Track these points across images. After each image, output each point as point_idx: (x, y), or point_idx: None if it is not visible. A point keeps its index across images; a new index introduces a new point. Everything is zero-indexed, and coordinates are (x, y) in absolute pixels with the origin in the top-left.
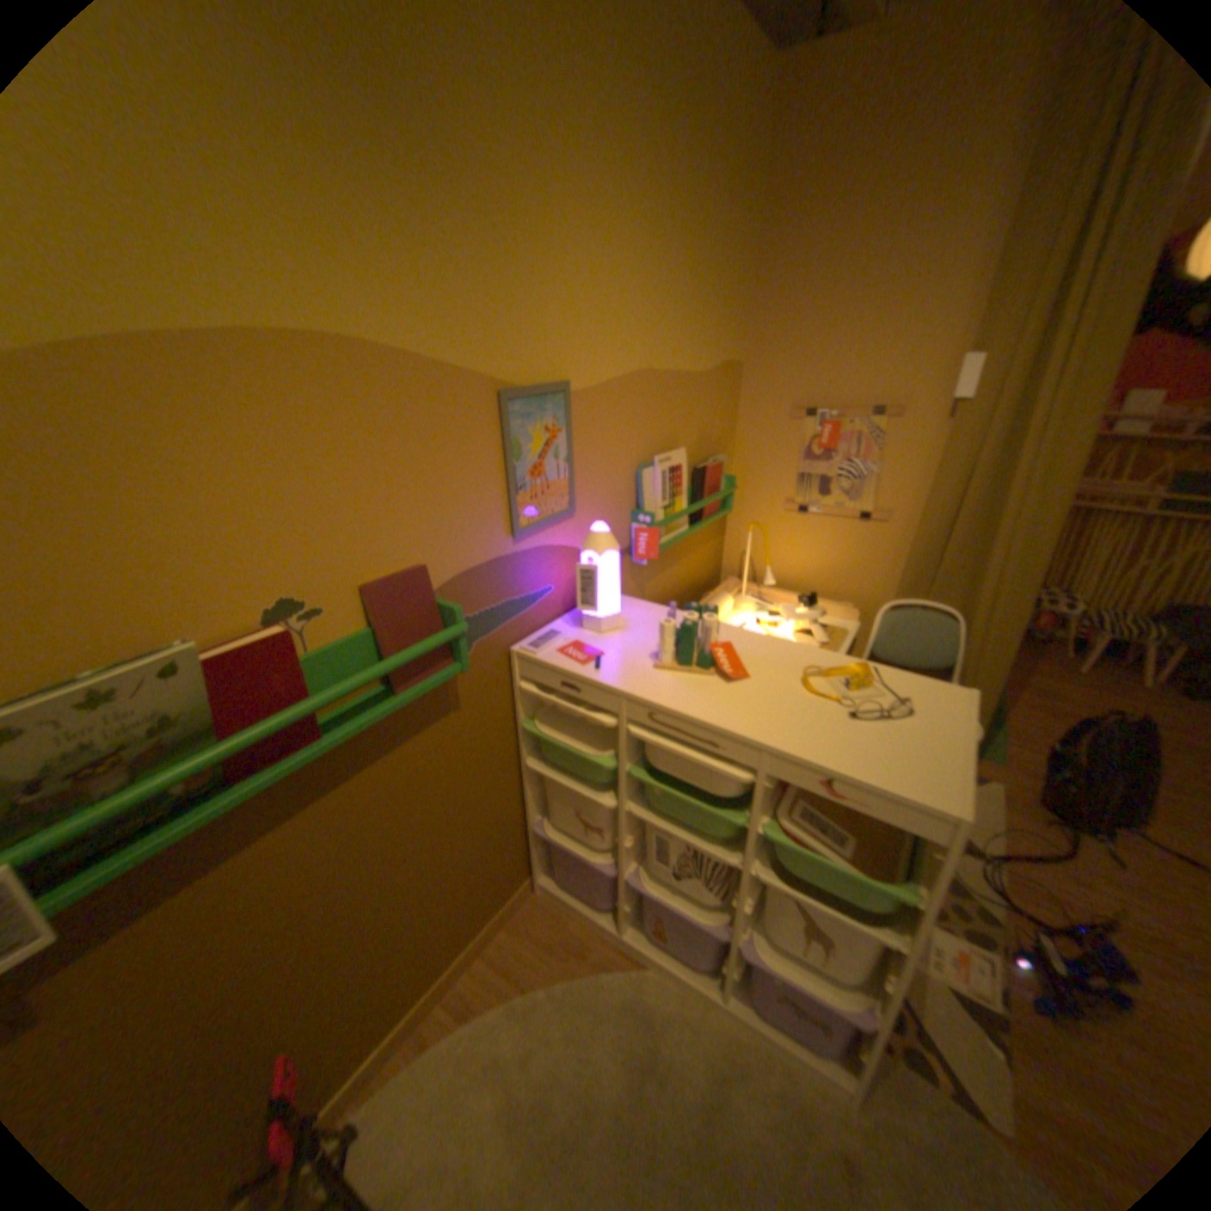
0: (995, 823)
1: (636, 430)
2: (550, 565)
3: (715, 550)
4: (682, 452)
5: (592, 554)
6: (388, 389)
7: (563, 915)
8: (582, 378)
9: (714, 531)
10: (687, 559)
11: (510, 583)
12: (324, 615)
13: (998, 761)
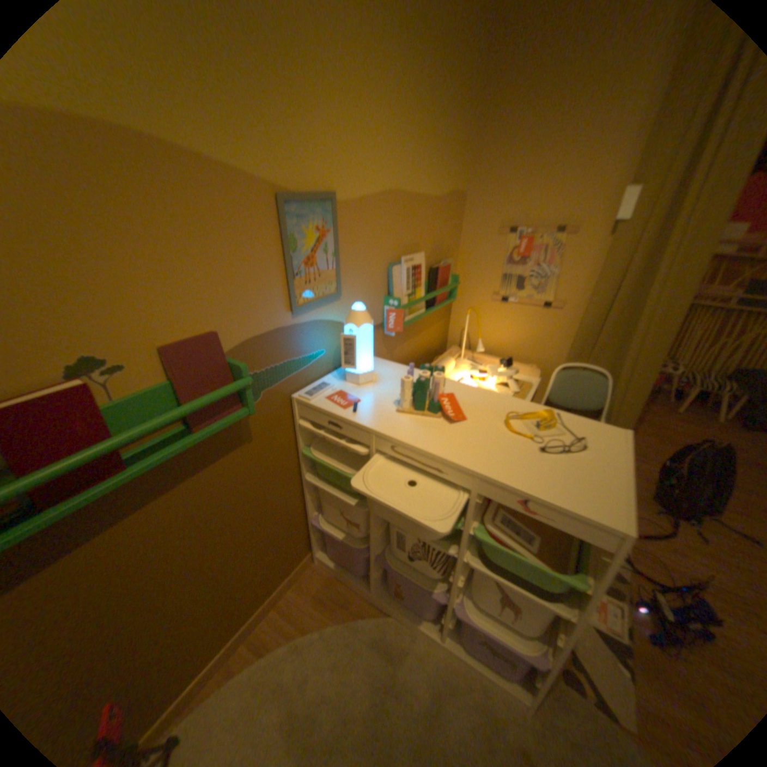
0: None
1: (388, 235)
2: (322, 333)
3: (444, 326)
4: (421, 254)
5: (352, 326)
6: (174, 179)
7: (333, 577)
8: (346, 190)
9: (443, 313)
10: (424, 332)
11: (290, 346)
12: (125, 369)
13: None
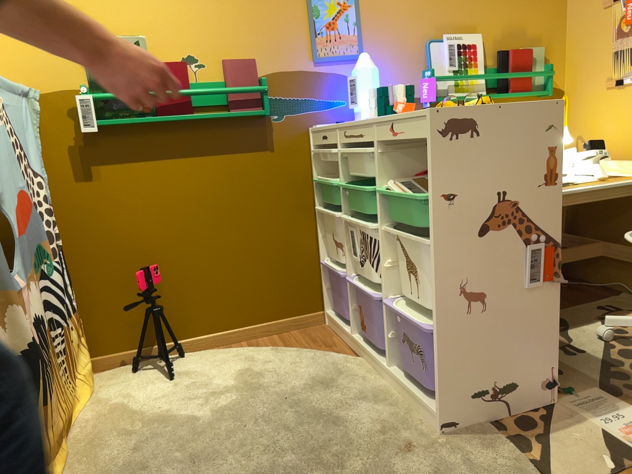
0: None
1: (422, 15)
2: (342, 86)
3: None
4: (476, 36)
5: (356, 70)
6: None
7: (334, 332)
8: None
9: None
10: None
11: (311, 88)
12: (205, 68)
13: None
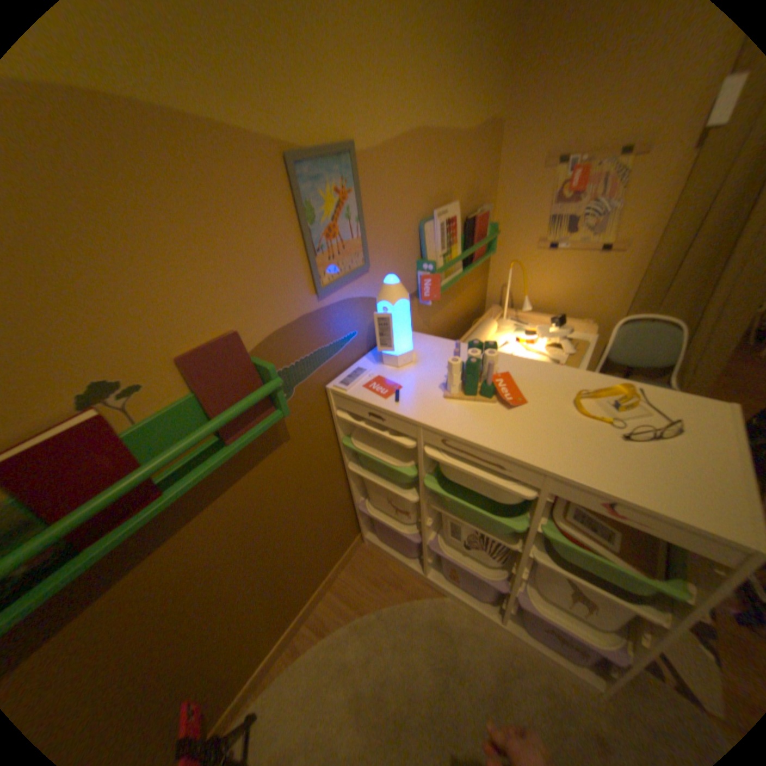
0: None
1: (417, 186)
2: (352, 313)
3: (482, 284)
4: (455, 204)
5: (385, 303)
6: (157, 152)
7: (384, 557)
8: (365, 136)
9: (480, 270)
10: (461, 294)
11: (319, 334)
12: (142, 389)
13: None
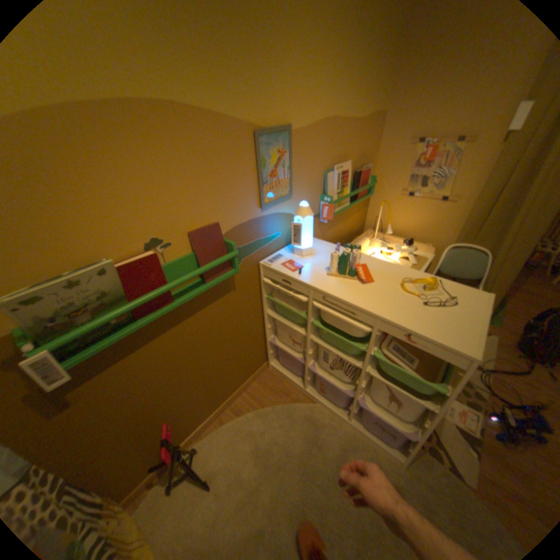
0: (490, 354)
1: (325, 151)
2: (279, 222)
3: (362, 215)
4: (348, 163)
5: (299, 217)
6: (198, 131)
7: (280, 377)
8: (298, 123)
9: (362, 205)
10: (347, 219)
11: (259, 231)
12: (172, 245)
13: (497, 325)
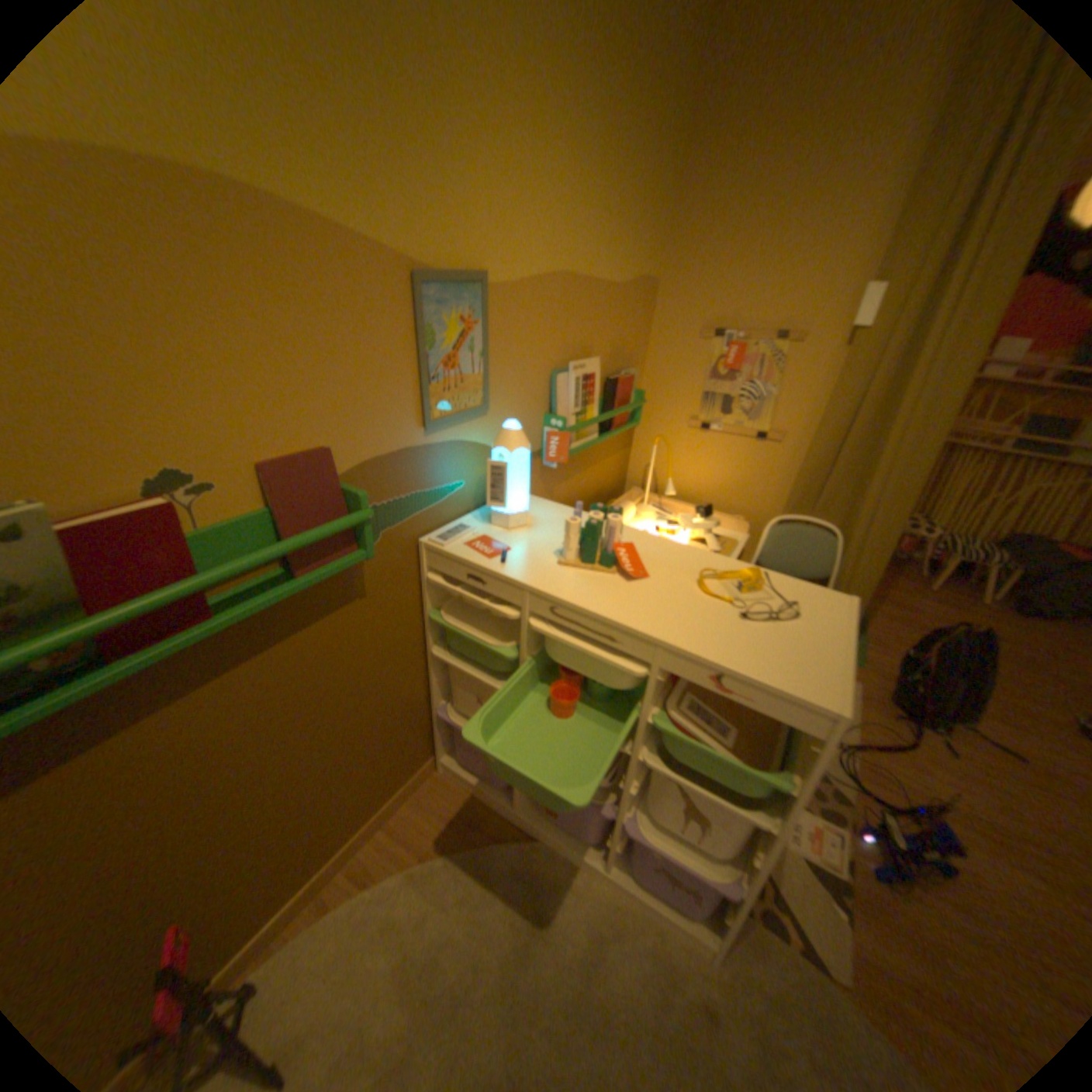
0: None
1: (553, 332)
2: (462, 459)
3: (622, 461)
4: (596, 360)
5: (503, 451)
6: (288, 249)
7: (463, 791)
8: (501, 270)
9: (621, 443)
10: (595, 467)
11: (420, 474)
12: (215, 490)
13: None
